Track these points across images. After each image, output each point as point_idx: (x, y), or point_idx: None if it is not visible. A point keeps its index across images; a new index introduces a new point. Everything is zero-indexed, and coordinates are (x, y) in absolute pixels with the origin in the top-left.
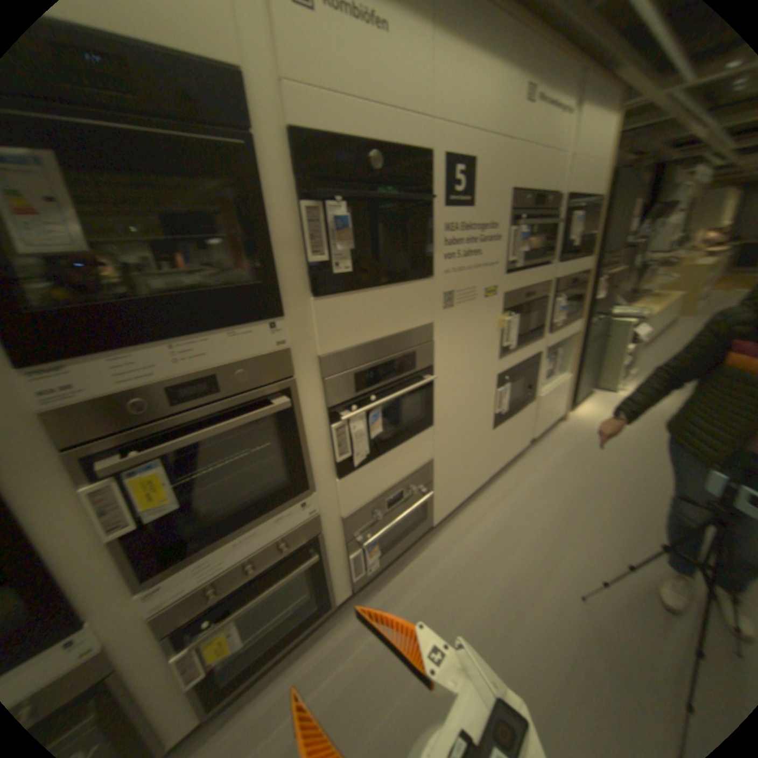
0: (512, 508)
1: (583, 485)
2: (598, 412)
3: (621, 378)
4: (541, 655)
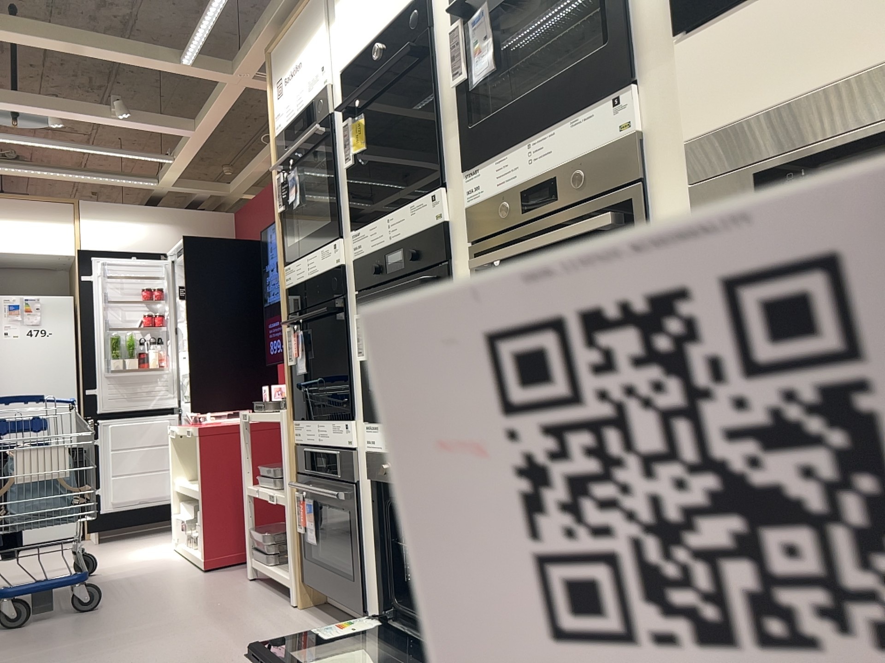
0: None
1: None
2: None
3: None
4: None
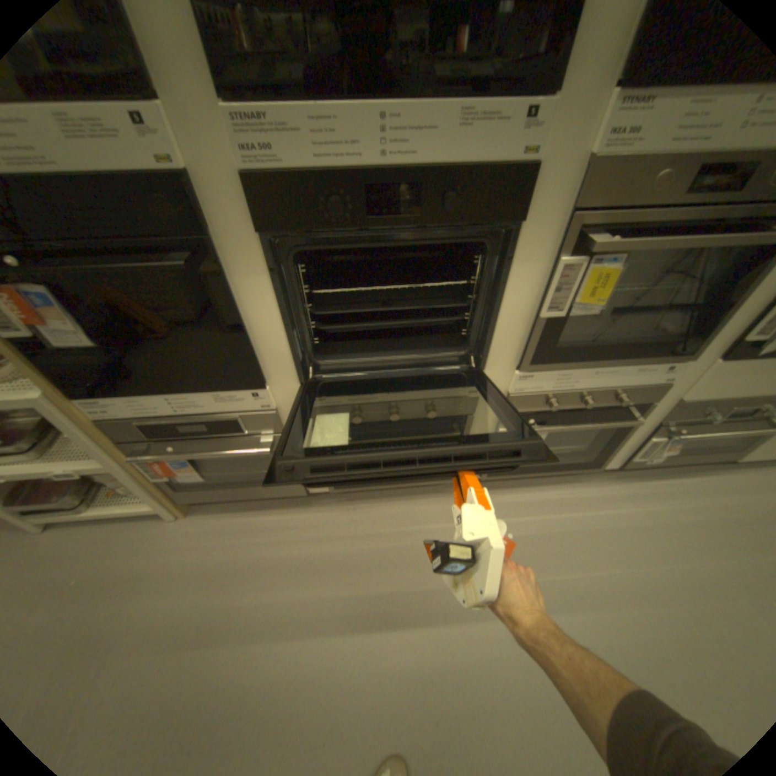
0: None
1: None
2: None
3: None
4: None
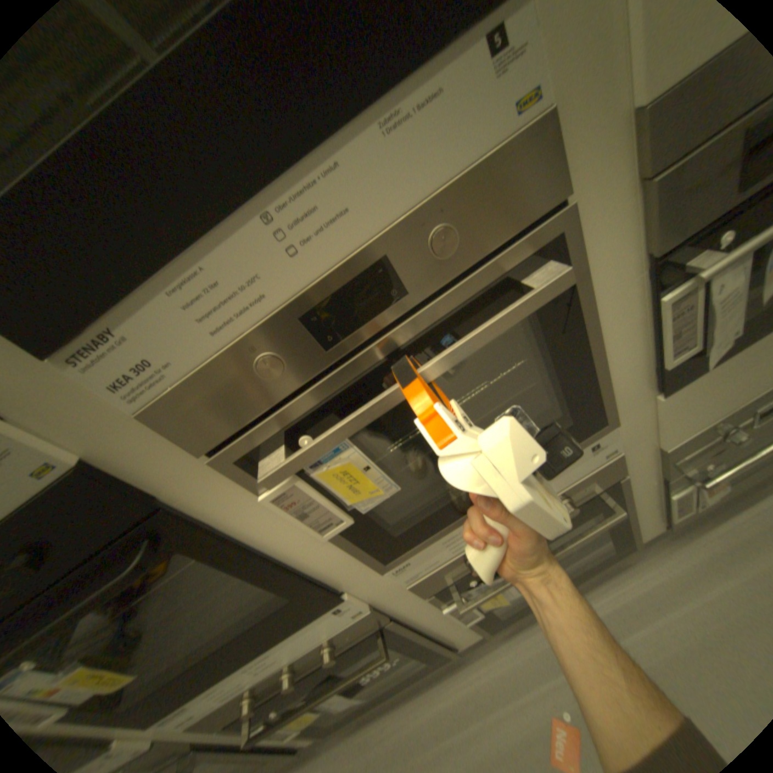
0: None
1: None
2: None
3: None
4: None
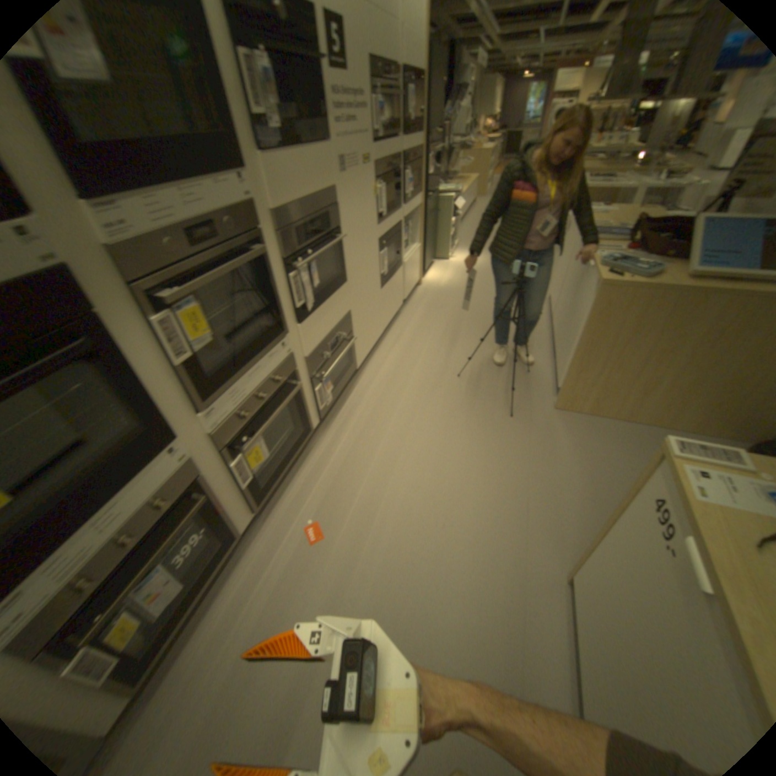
0: (404, 347)
1: (442, 322)
2: (440, 277)
3: (450, 249)
4: (444, 408)
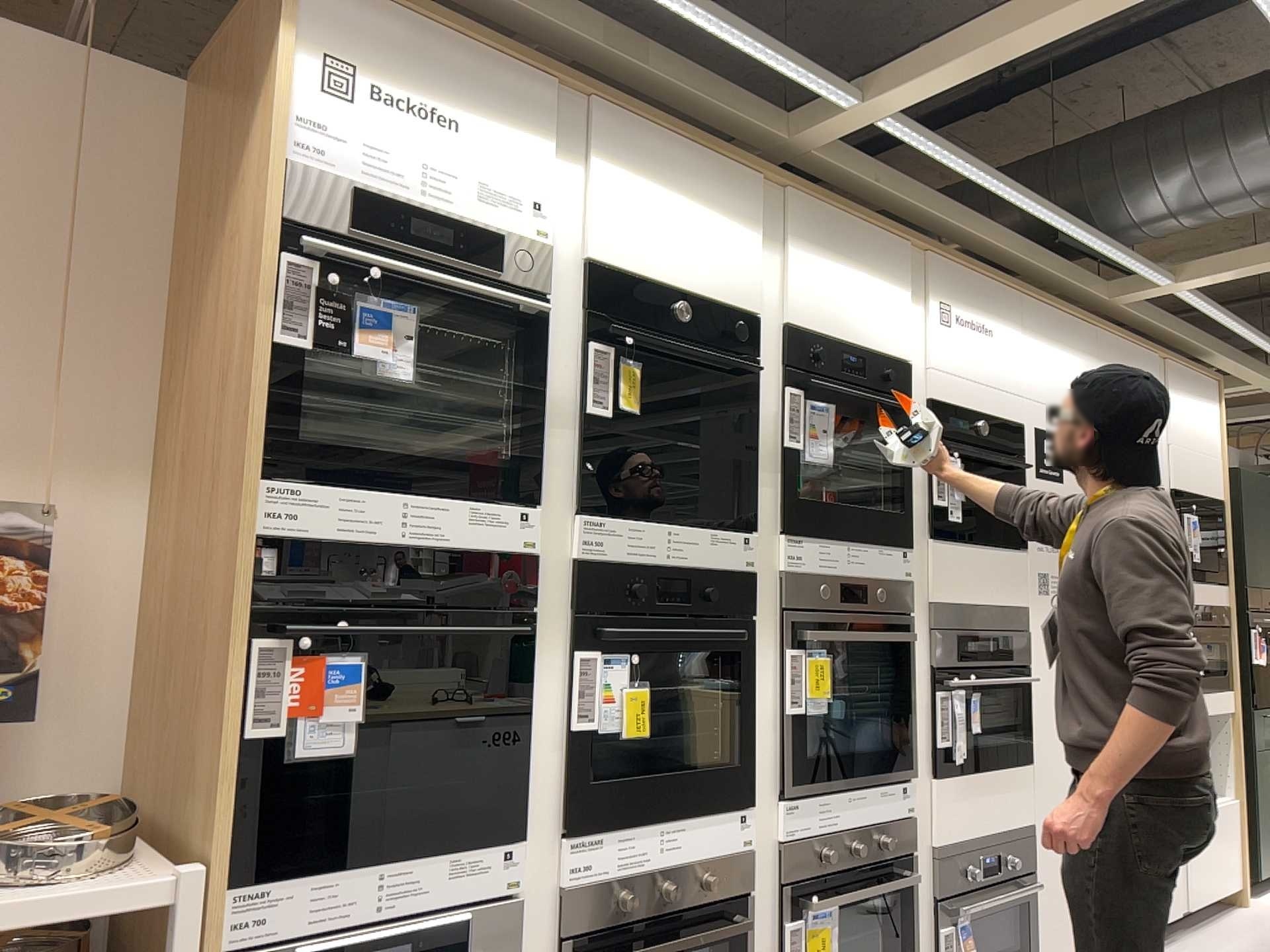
0: None
1: None
2: None
3: None
4: None
